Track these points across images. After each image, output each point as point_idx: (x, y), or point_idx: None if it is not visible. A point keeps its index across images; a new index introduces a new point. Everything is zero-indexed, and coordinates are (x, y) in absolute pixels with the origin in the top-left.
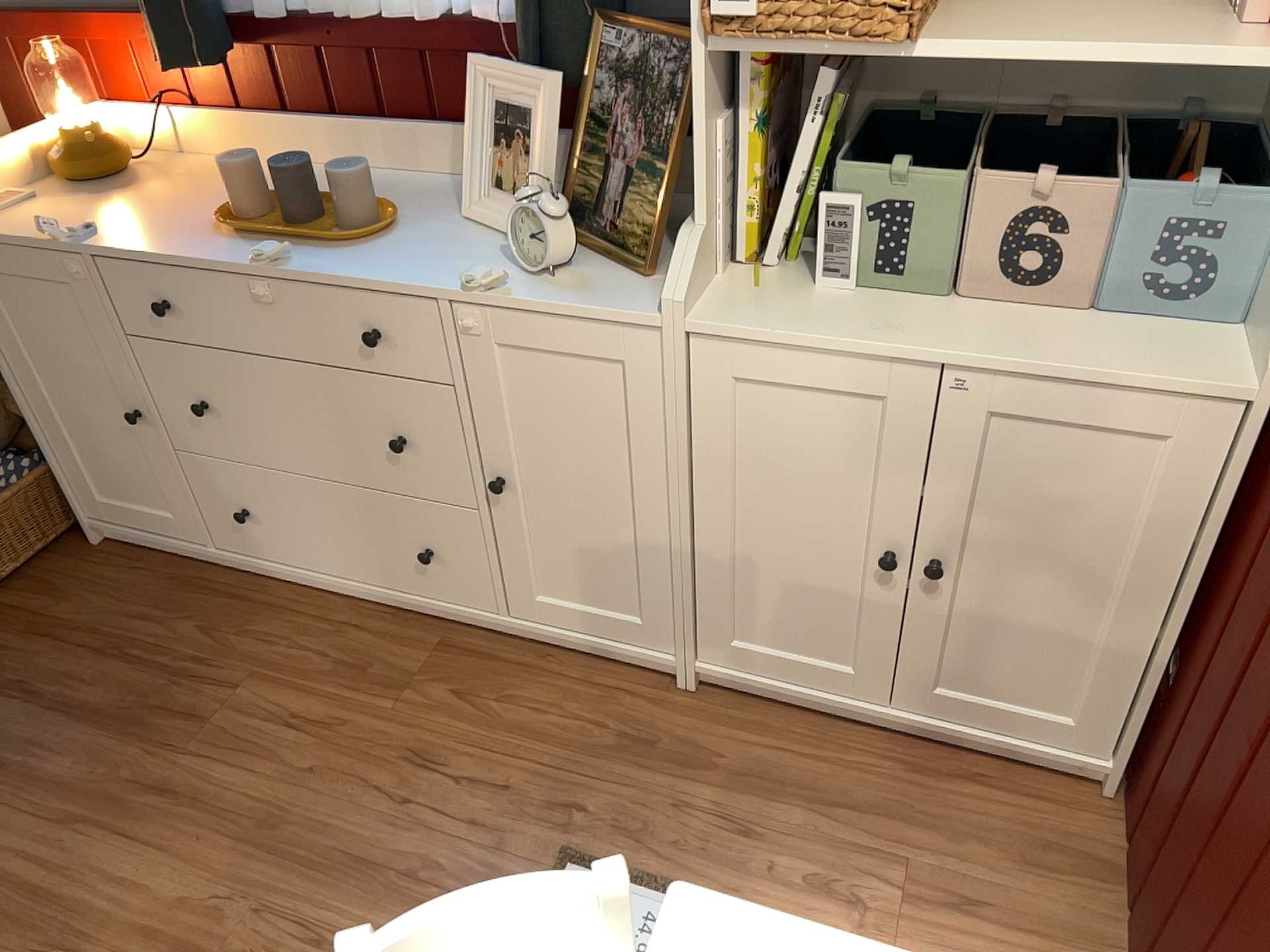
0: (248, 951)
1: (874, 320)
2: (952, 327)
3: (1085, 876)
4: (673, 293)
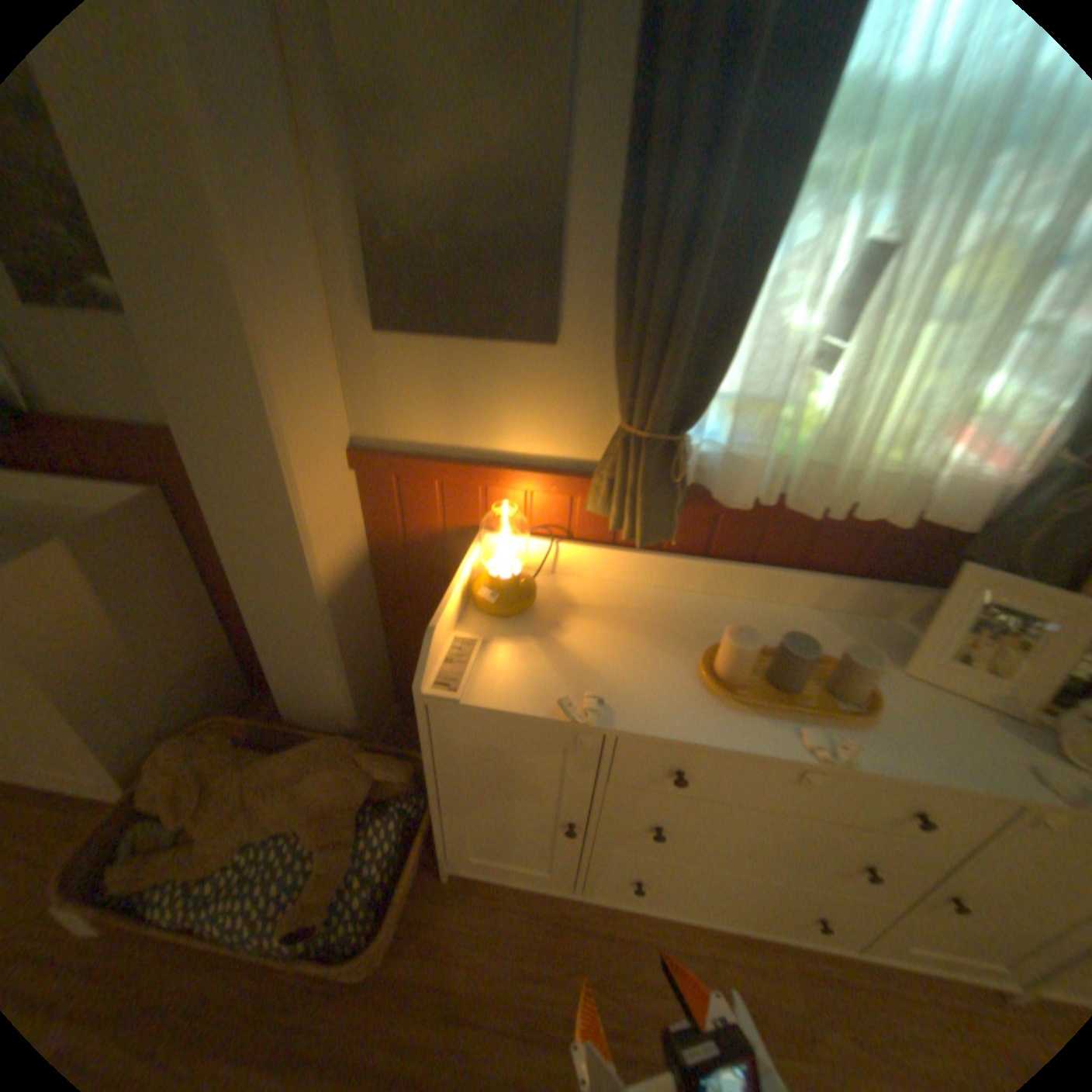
0: None
1: None
2: None
3: None
4: None
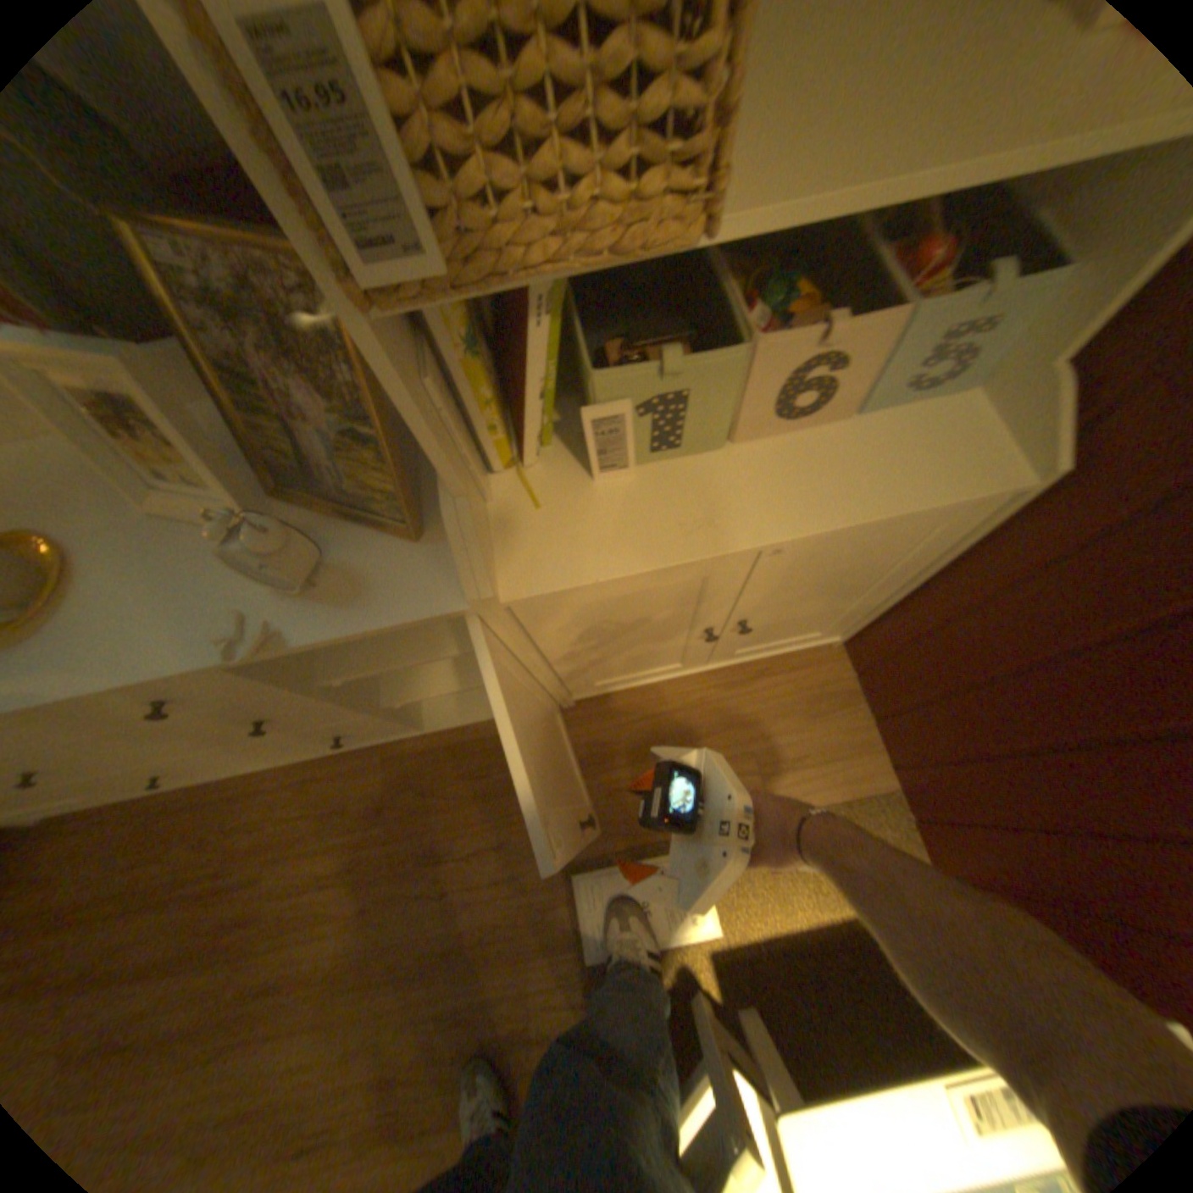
0: (411, 1073)
1: (678, 511)
2: (754, 491)
3: (848, 713)
4: (472, 588)
